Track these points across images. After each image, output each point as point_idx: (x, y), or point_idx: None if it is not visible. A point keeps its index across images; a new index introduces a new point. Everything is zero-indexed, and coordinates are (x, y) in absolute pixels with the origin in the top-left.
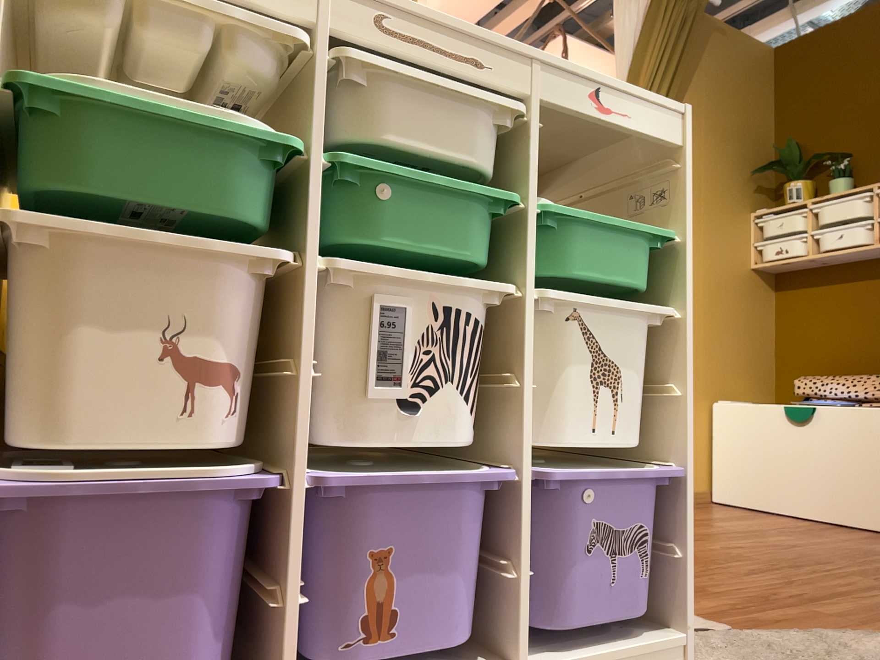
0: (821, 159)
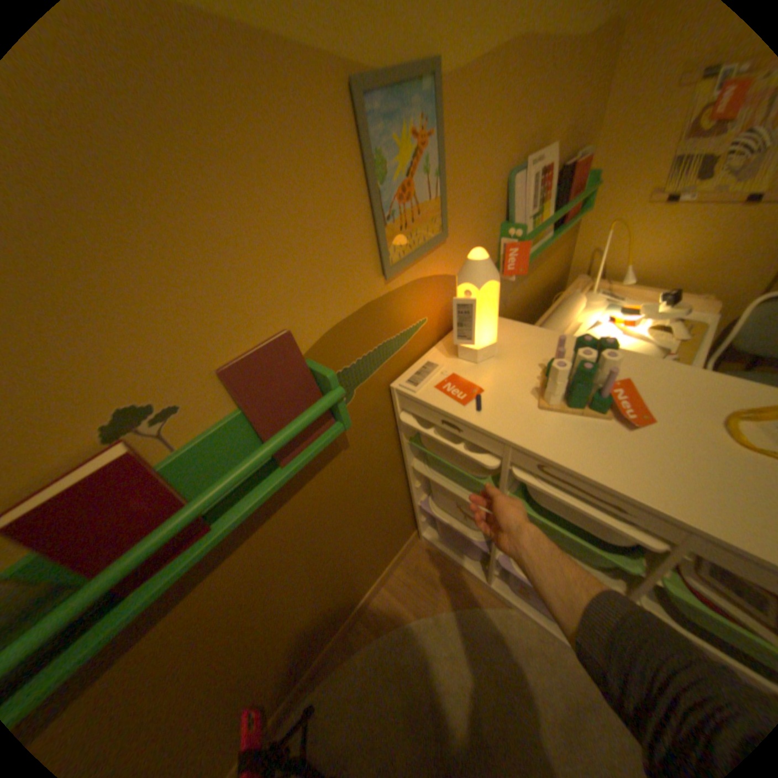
0: None
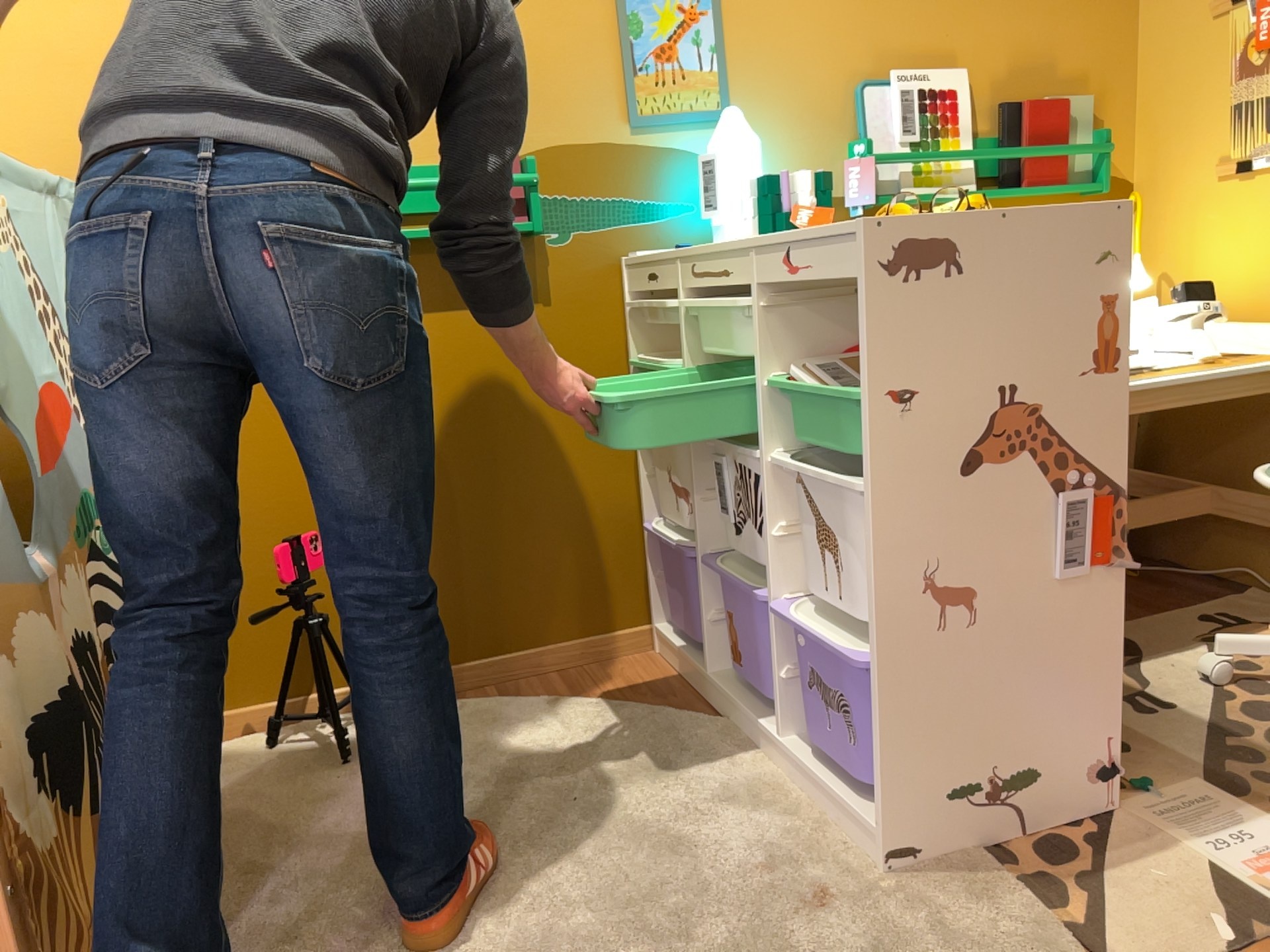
0: None
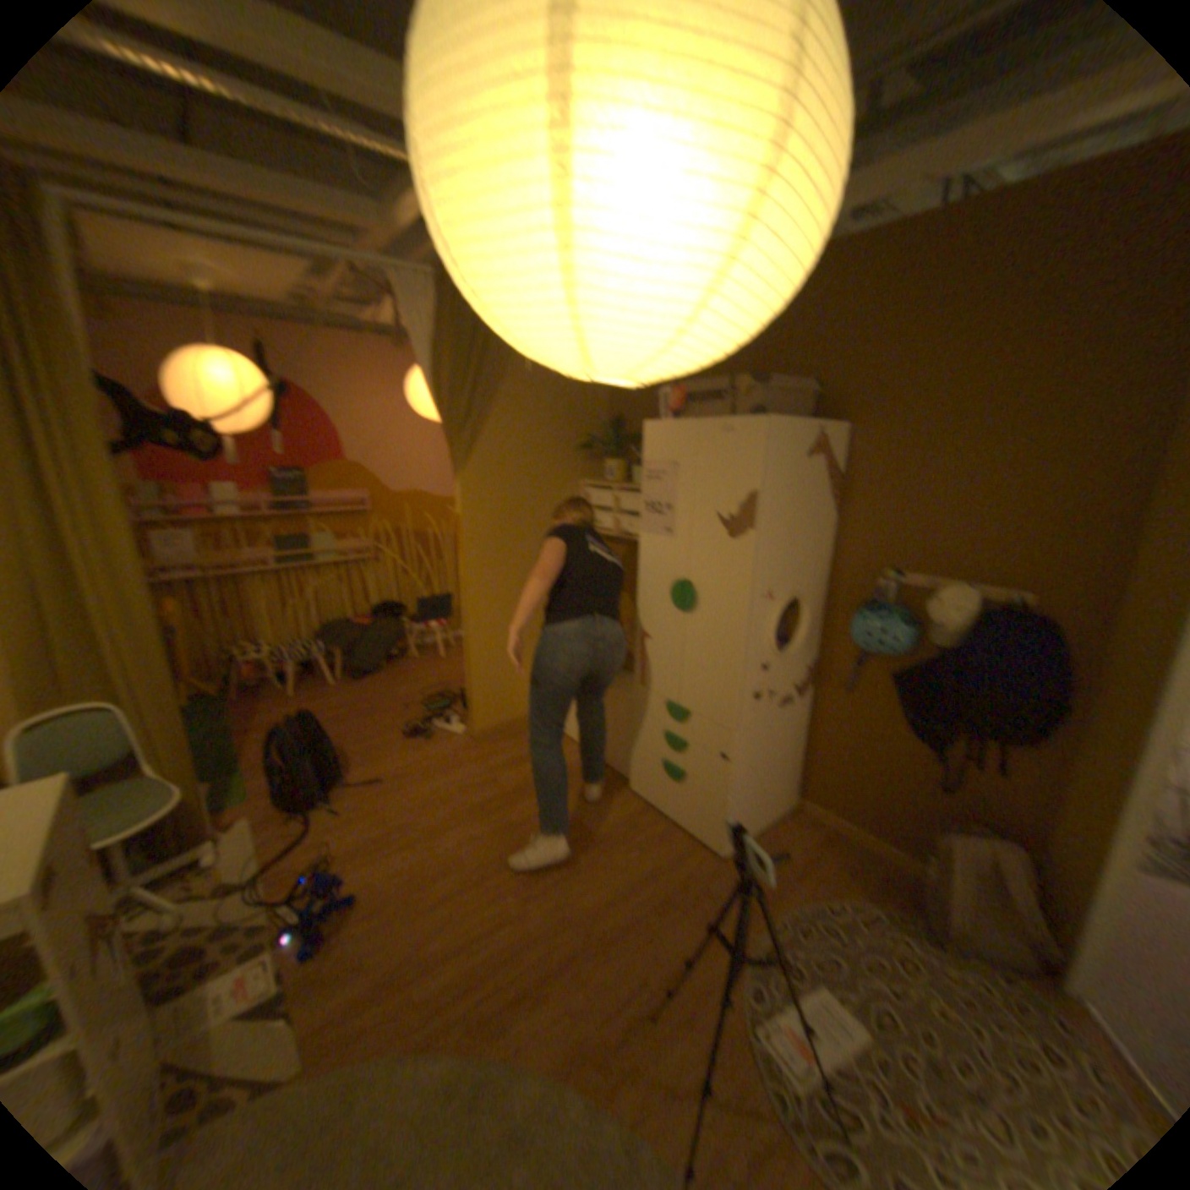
0: (638, 442)
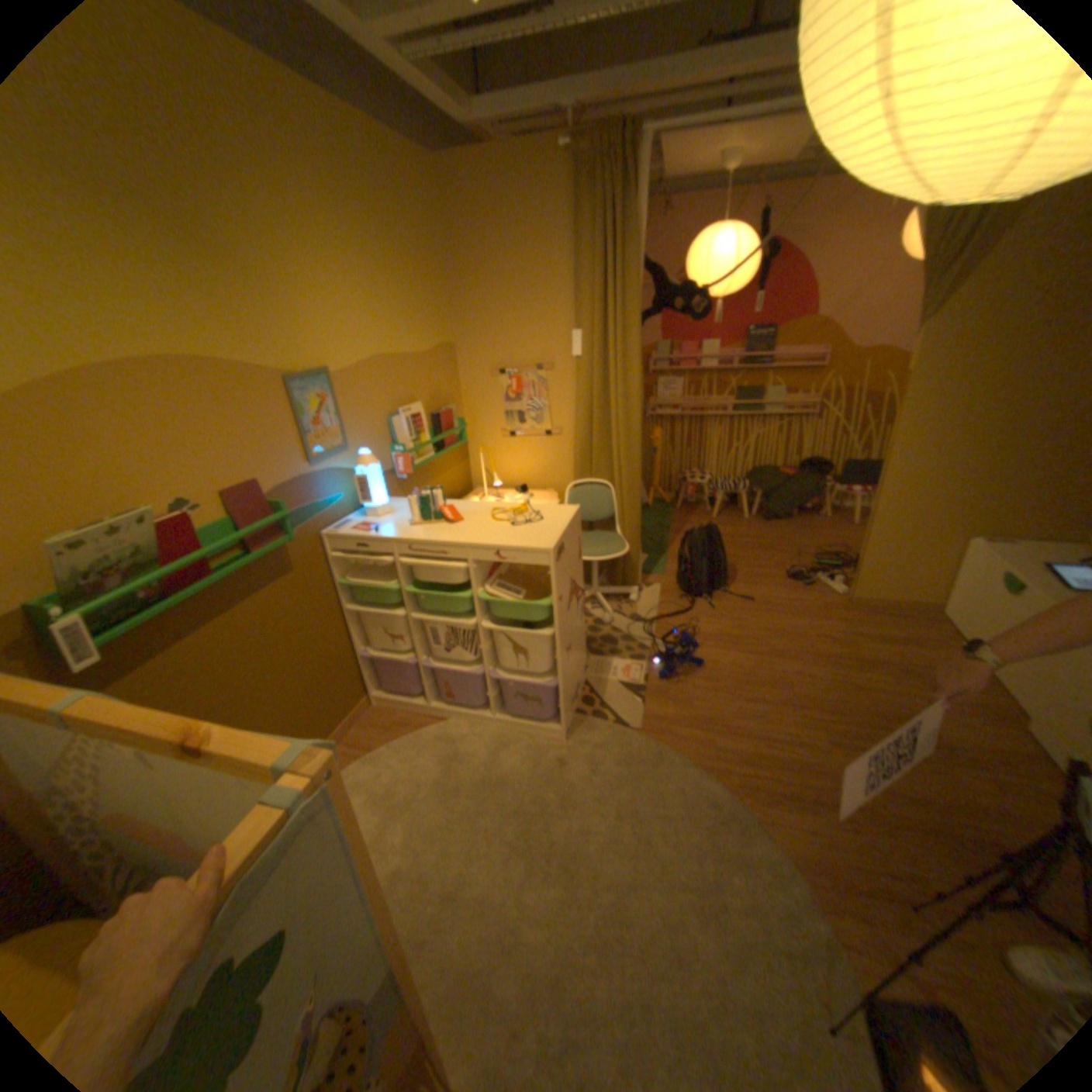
0: None
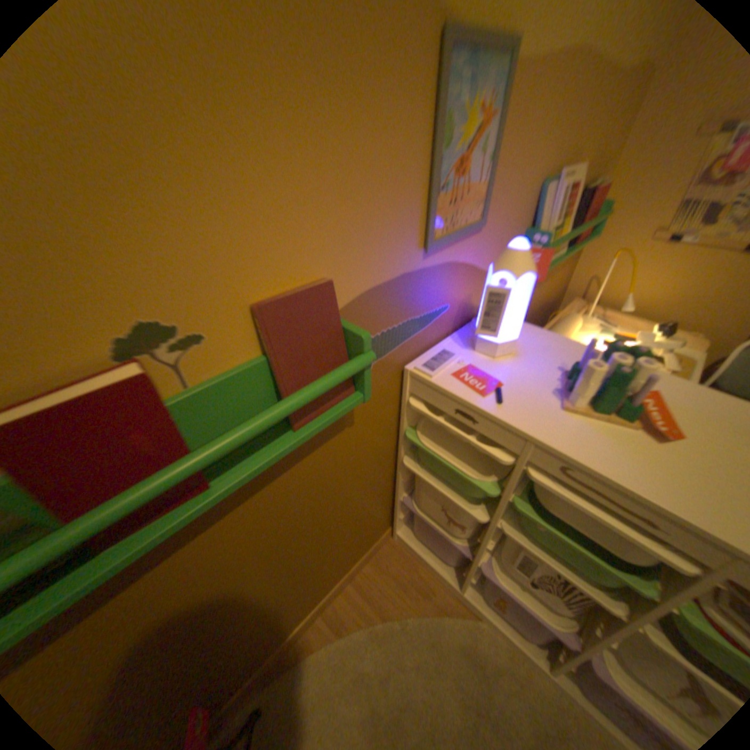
0: None
